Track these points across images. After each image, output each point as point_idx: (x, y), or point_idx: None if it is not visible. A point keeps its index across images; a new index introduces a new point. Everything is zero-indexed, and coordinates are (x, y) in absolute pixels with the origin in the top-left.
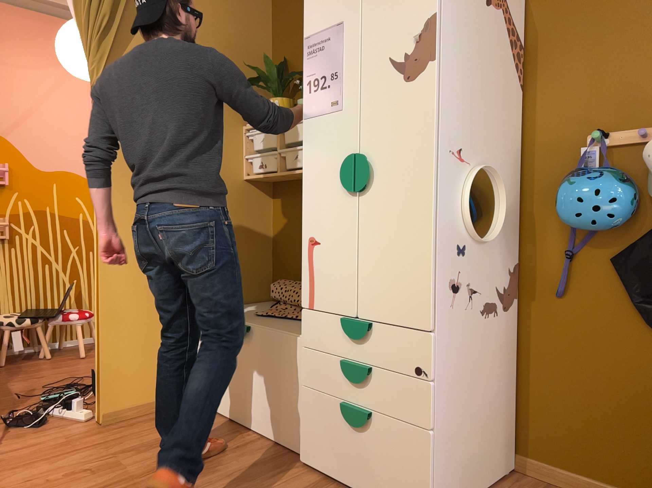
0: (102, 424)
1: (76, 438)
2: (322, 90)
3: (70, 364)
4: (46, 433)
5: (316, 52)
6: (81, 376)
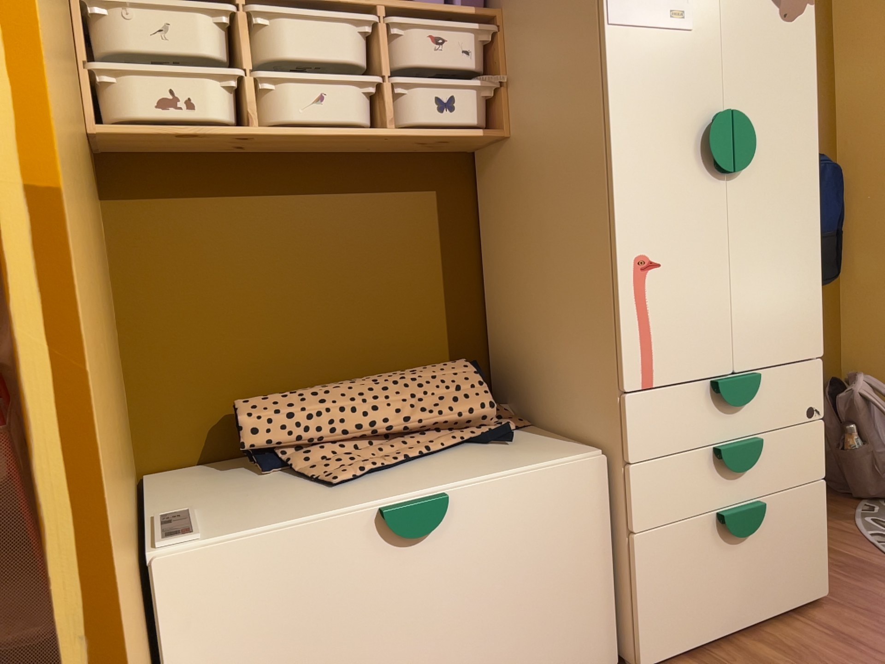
0: None
1: None
2: None
3: None
4: None
5: None
6: None
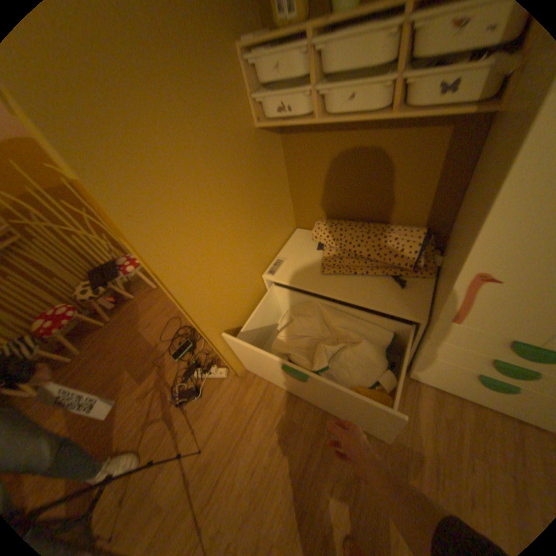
0: (242, 376)
1: (238, 399)
2: None
3: (153, 301)
4: (214, 402)
5: None
6: (176, 315)
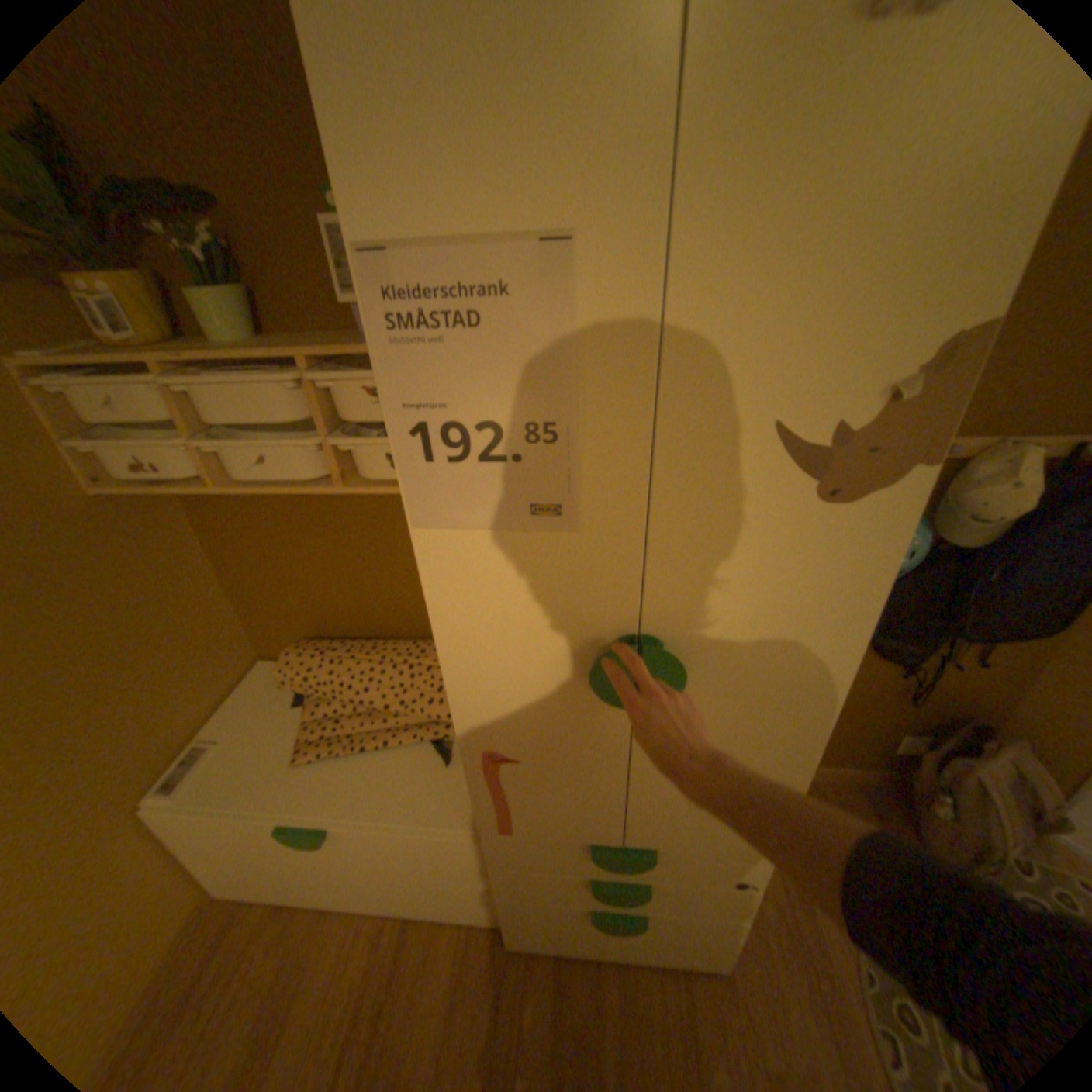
0: None
1: None
2: (486, 462)
3: None
4: None
5: (437, 322)
6: None
